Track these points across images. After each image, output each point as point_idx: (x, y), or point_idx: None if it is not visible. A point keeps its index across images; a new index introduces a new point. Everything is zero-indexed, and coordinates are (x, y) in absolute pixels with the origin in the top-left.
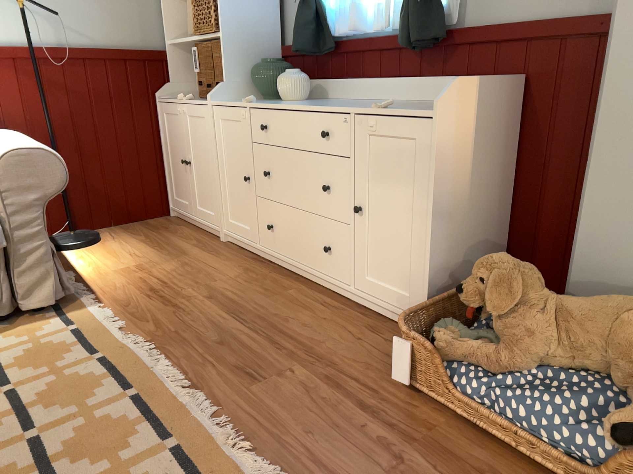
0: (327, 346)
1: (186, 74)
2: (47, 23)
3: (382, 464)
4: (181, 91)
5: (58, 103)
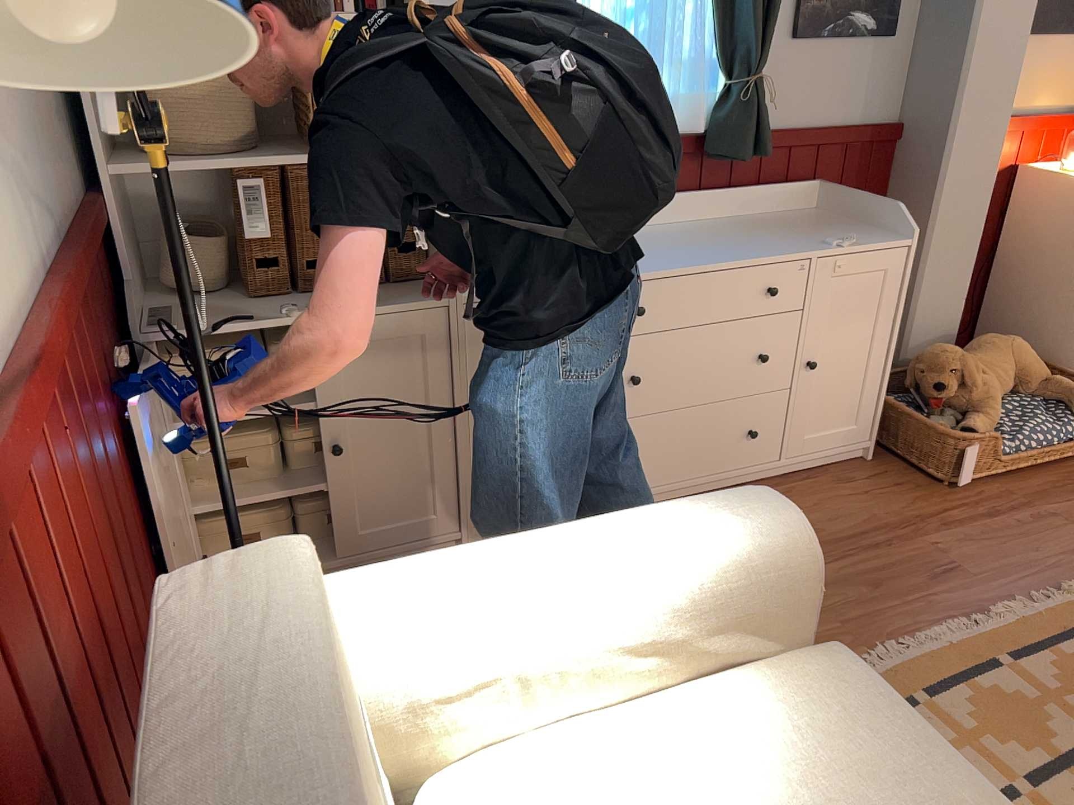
0: (881, 514)
1: (130, 244)
2: (37, 191)
3: (1063, 524)
4: (139, 293)
5: (91, 464)
